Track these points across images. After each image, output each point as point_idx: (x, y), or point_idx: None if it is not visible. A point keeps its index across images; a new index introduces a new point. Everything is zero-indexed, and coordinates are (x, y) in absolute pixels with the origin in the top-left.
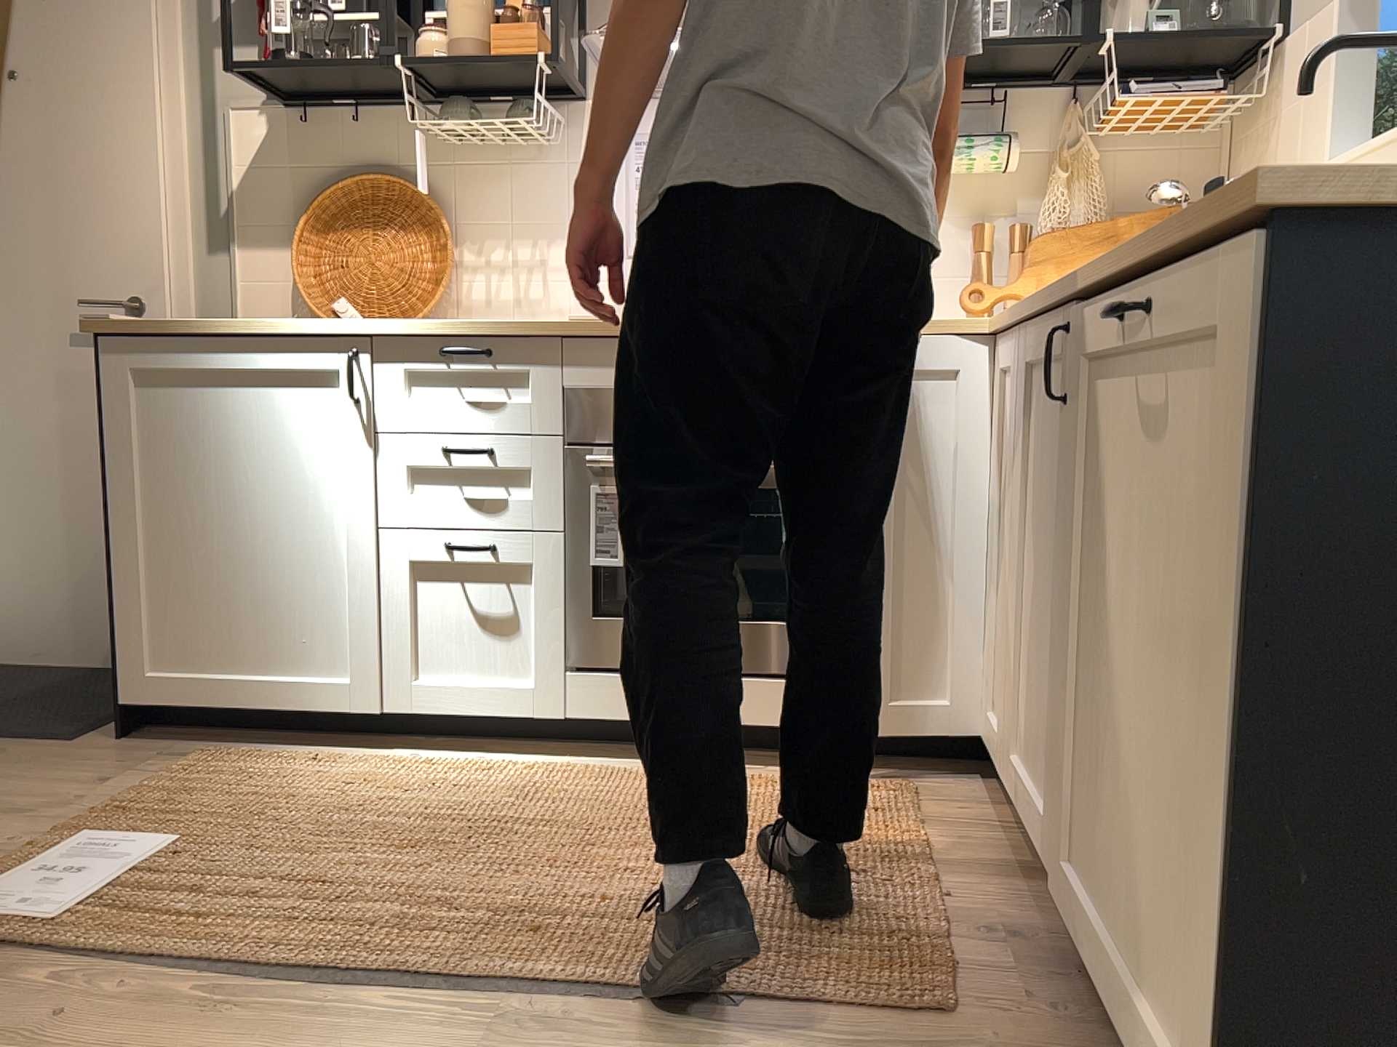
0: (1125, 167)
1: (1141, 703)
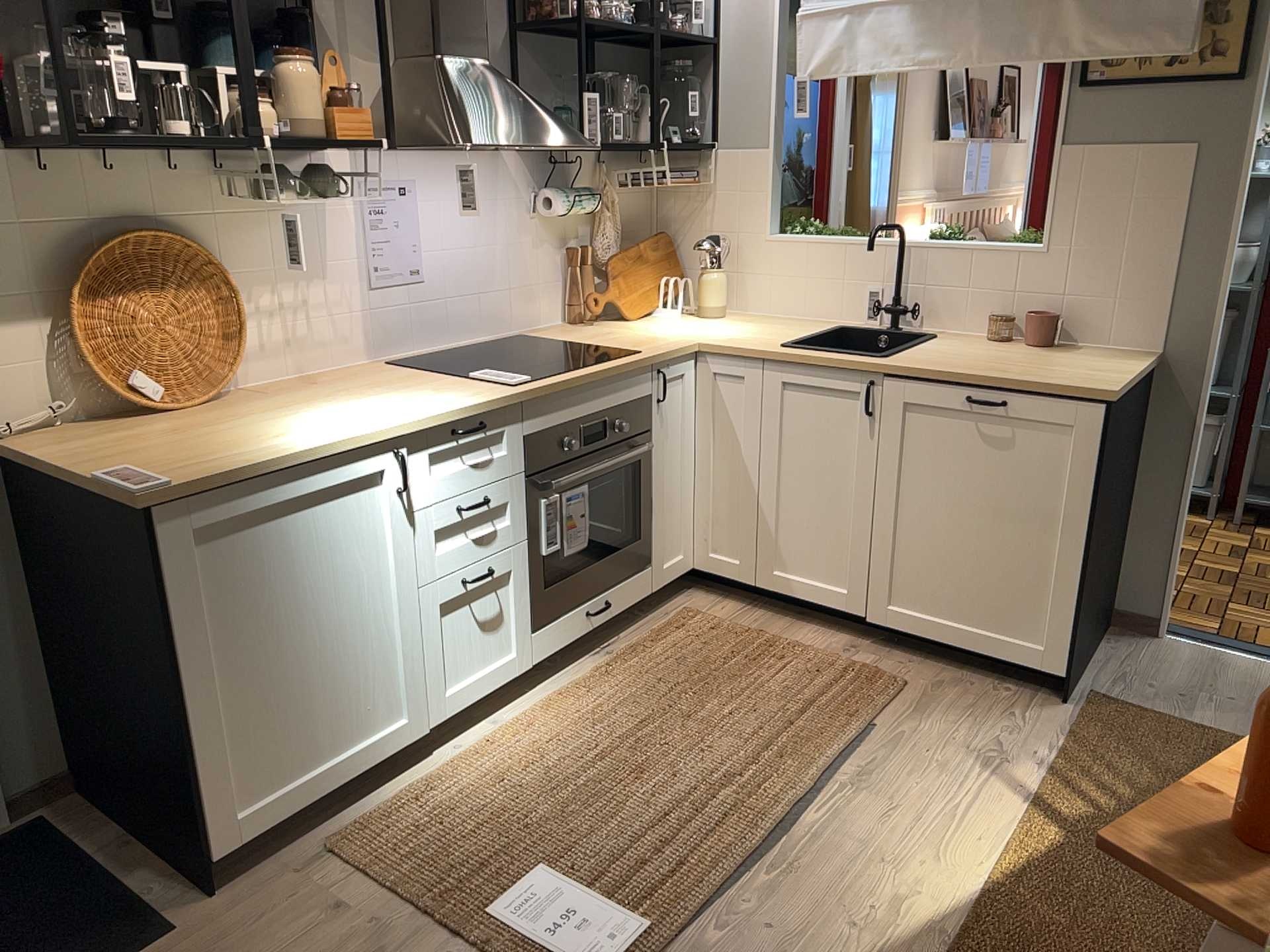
0: (622, 202)
1: (964, 536)
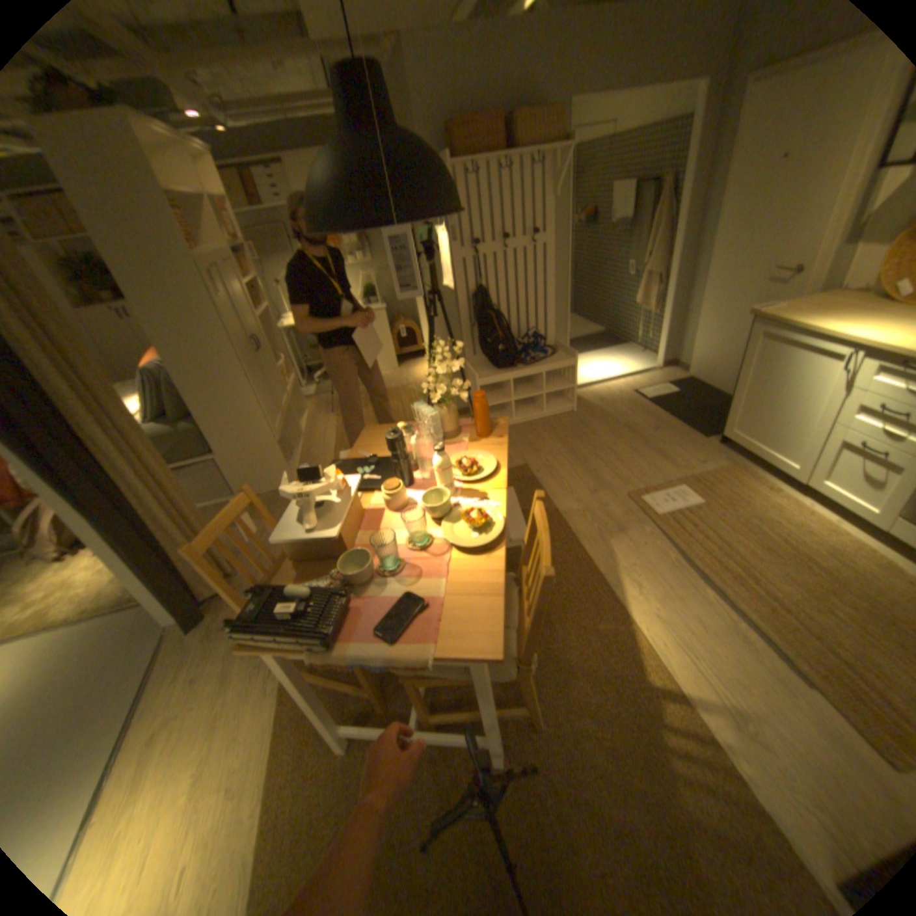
0: None
1: None
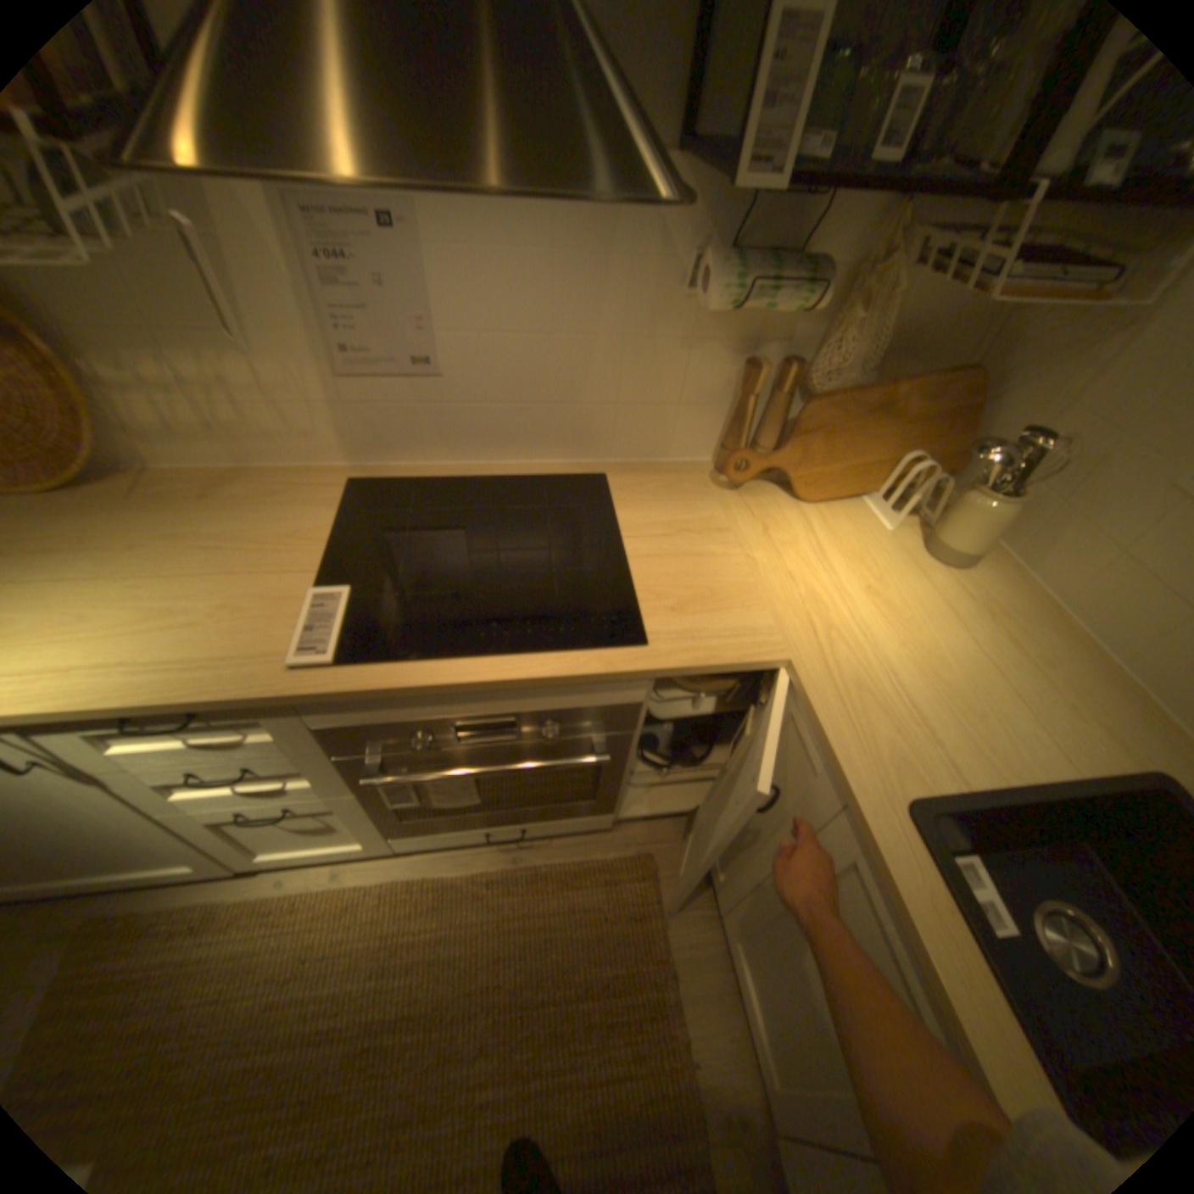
0: (926, 287)
1: None
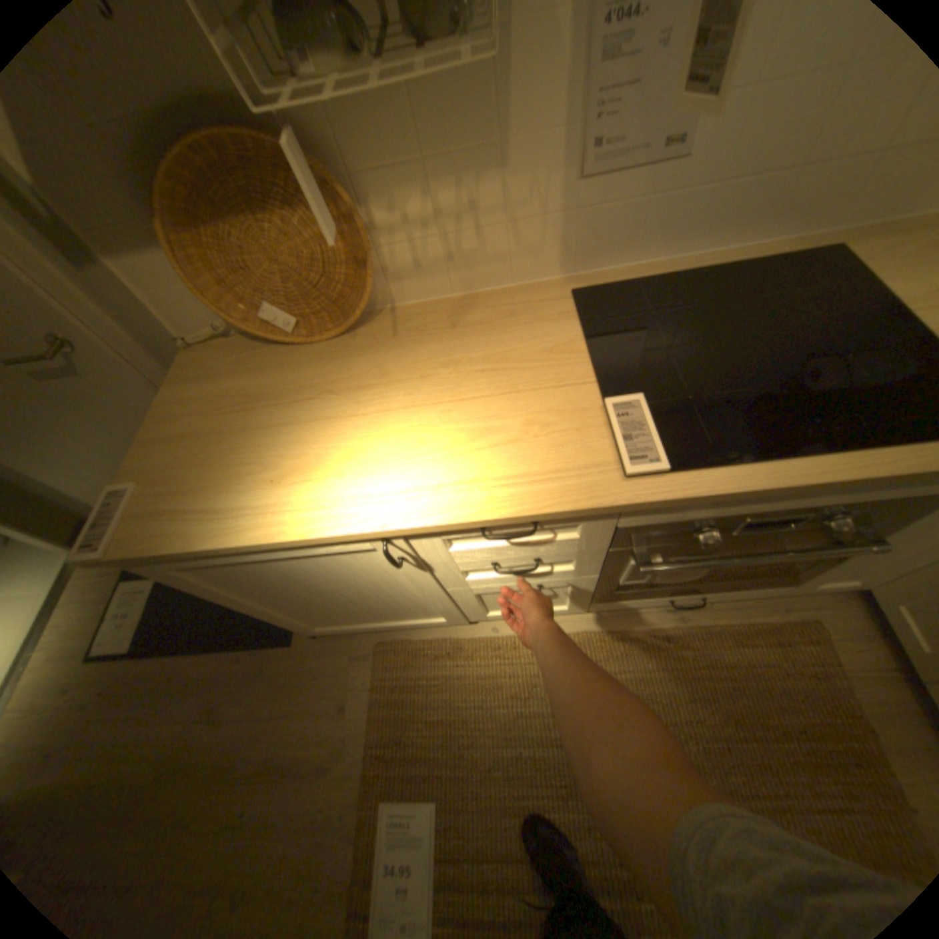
0: None
1: None
